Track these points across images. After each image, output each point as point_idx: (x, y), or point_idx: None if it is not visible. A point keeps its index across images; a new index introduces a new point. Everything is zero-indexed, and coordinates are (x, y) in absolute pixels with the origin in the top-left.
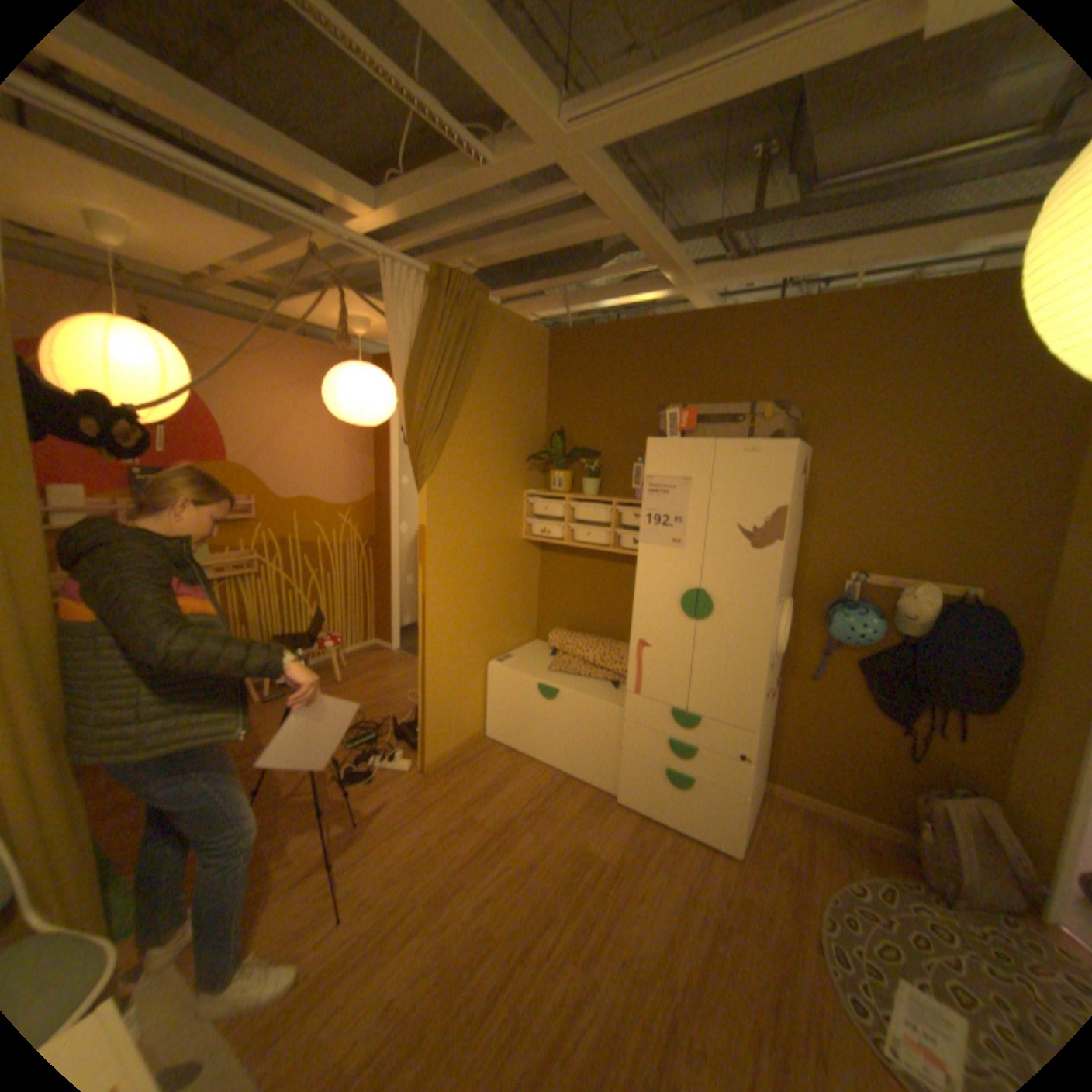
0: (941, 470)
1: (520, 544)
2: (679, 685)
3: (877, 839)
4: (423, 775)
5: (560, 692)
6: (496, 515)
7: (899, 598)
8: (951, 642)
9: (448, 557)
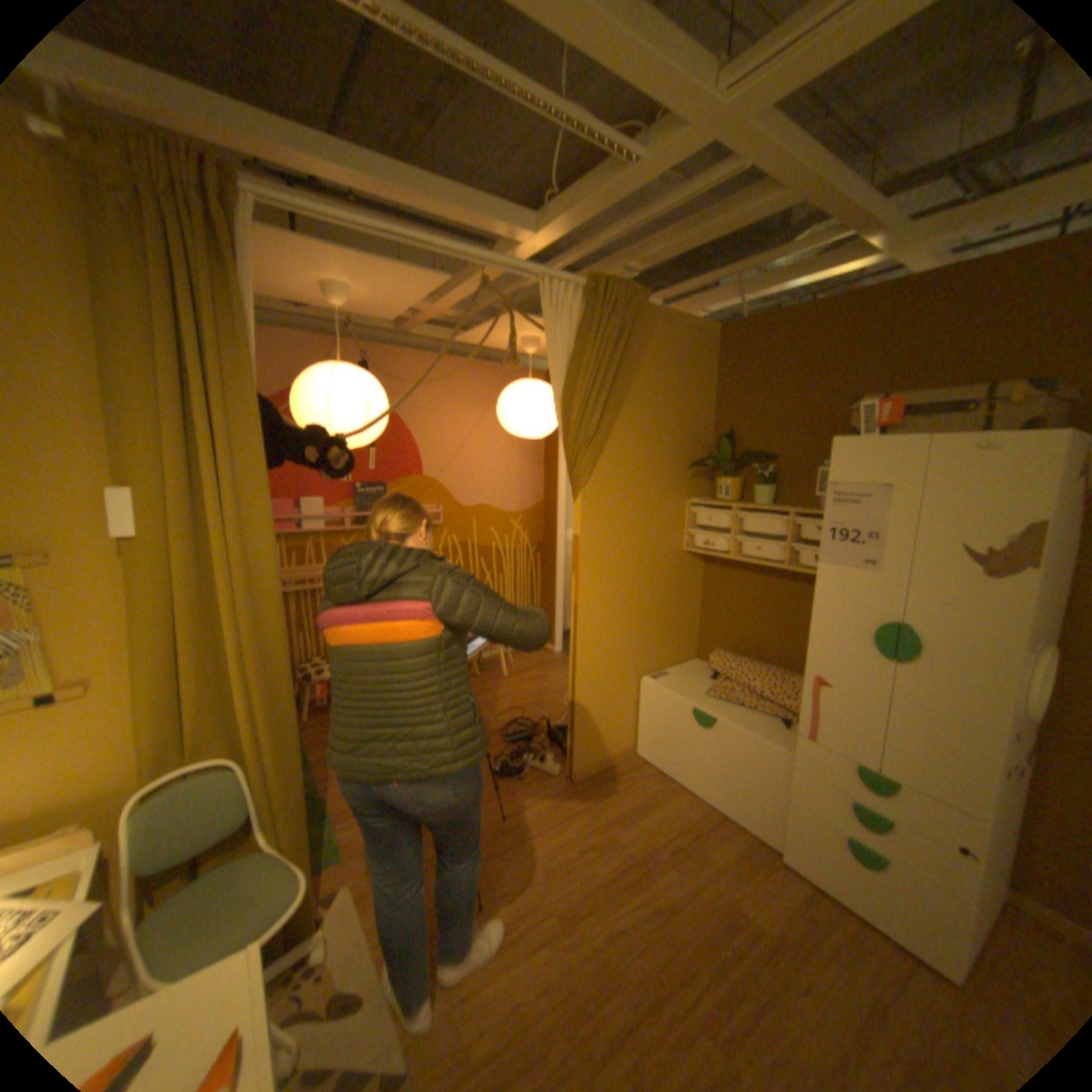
0: None
1: (681, 555)
2: (871, 739)
3: None
4: (571, 783)
5: (719, 722)
6: (655, 525)
7: None
8: None
9: (601, 567)
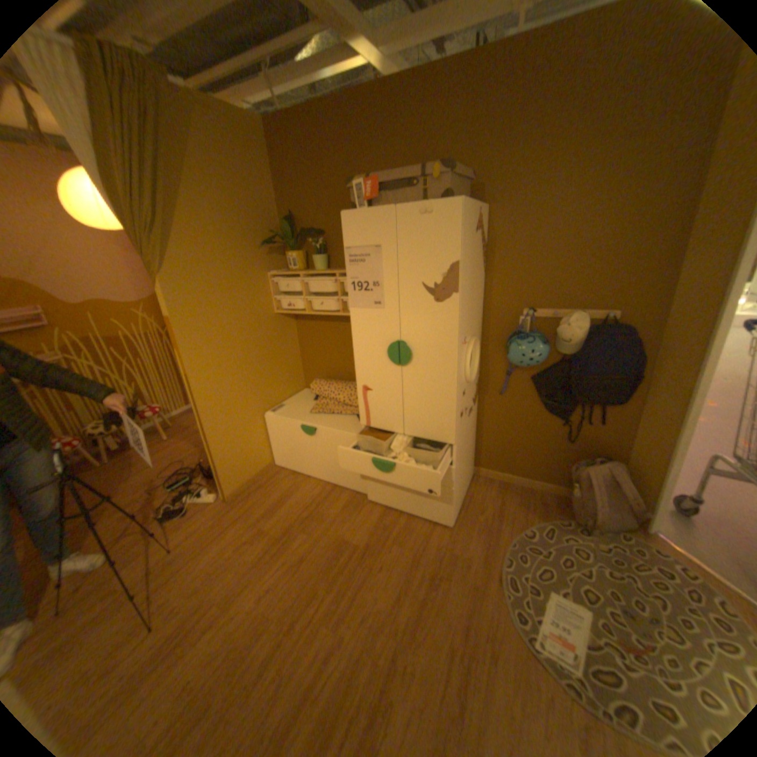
0: (591, 212)
1: (275, 317)
2: (396, 416)
3: (547, 494)
4: (226, 503)
5: (318, 429)
6: (244, 296)
7: (558, 326)
8: (595, 355)
9: (202, 339)
